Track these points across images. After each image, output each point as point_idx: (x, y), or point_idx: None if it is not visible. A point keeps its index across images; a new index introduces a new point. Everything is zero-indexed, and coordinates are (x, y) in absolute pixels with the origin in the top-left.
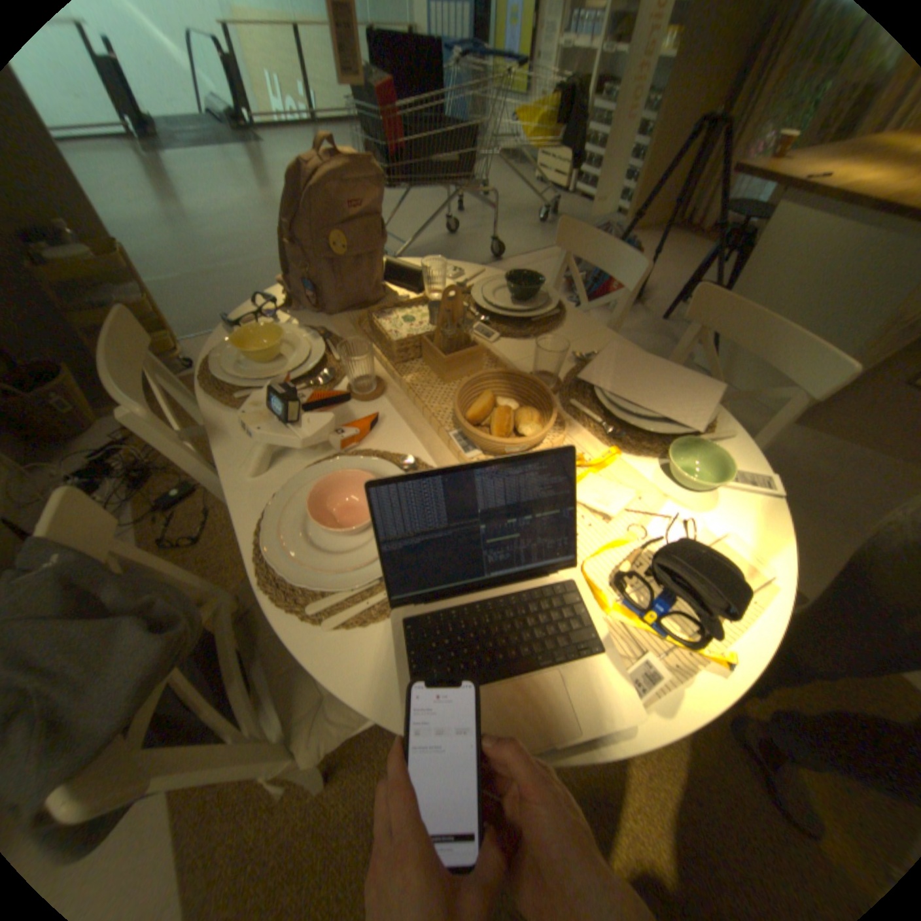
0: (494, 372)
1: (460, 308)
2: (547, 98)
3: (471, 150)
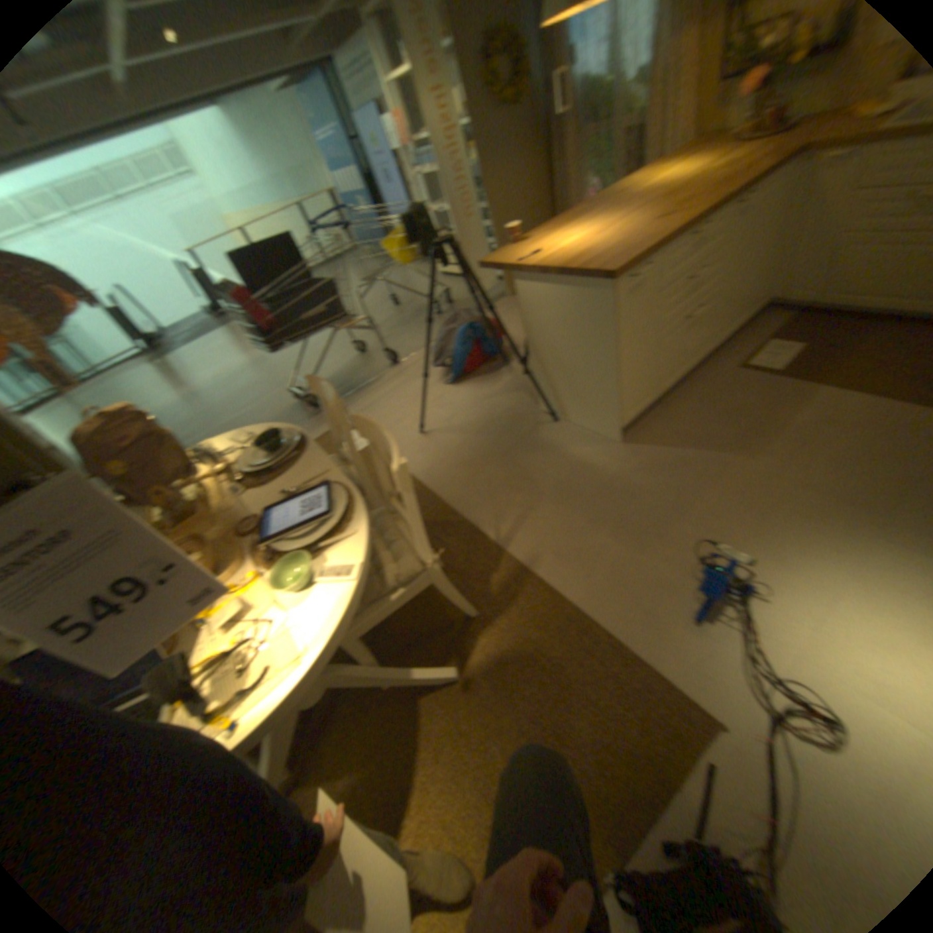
0: (179, 540)
1: (168, 497)
2: (395, 229)
3: (332, 297)
